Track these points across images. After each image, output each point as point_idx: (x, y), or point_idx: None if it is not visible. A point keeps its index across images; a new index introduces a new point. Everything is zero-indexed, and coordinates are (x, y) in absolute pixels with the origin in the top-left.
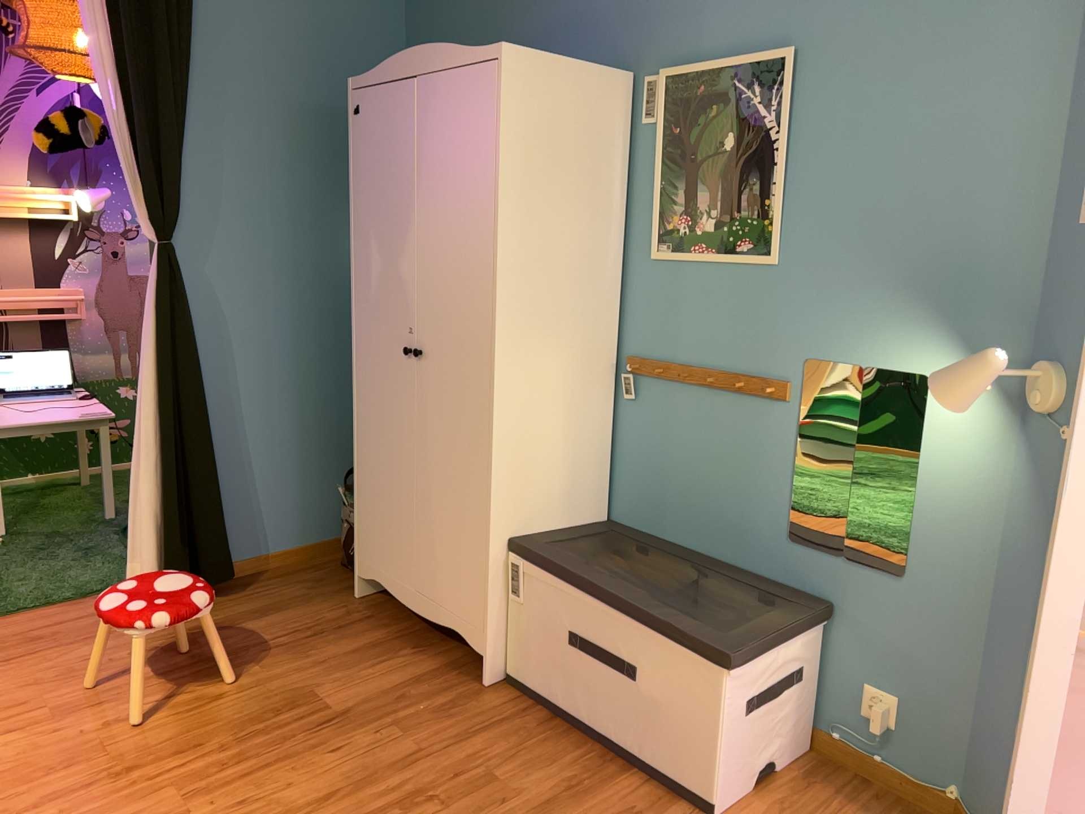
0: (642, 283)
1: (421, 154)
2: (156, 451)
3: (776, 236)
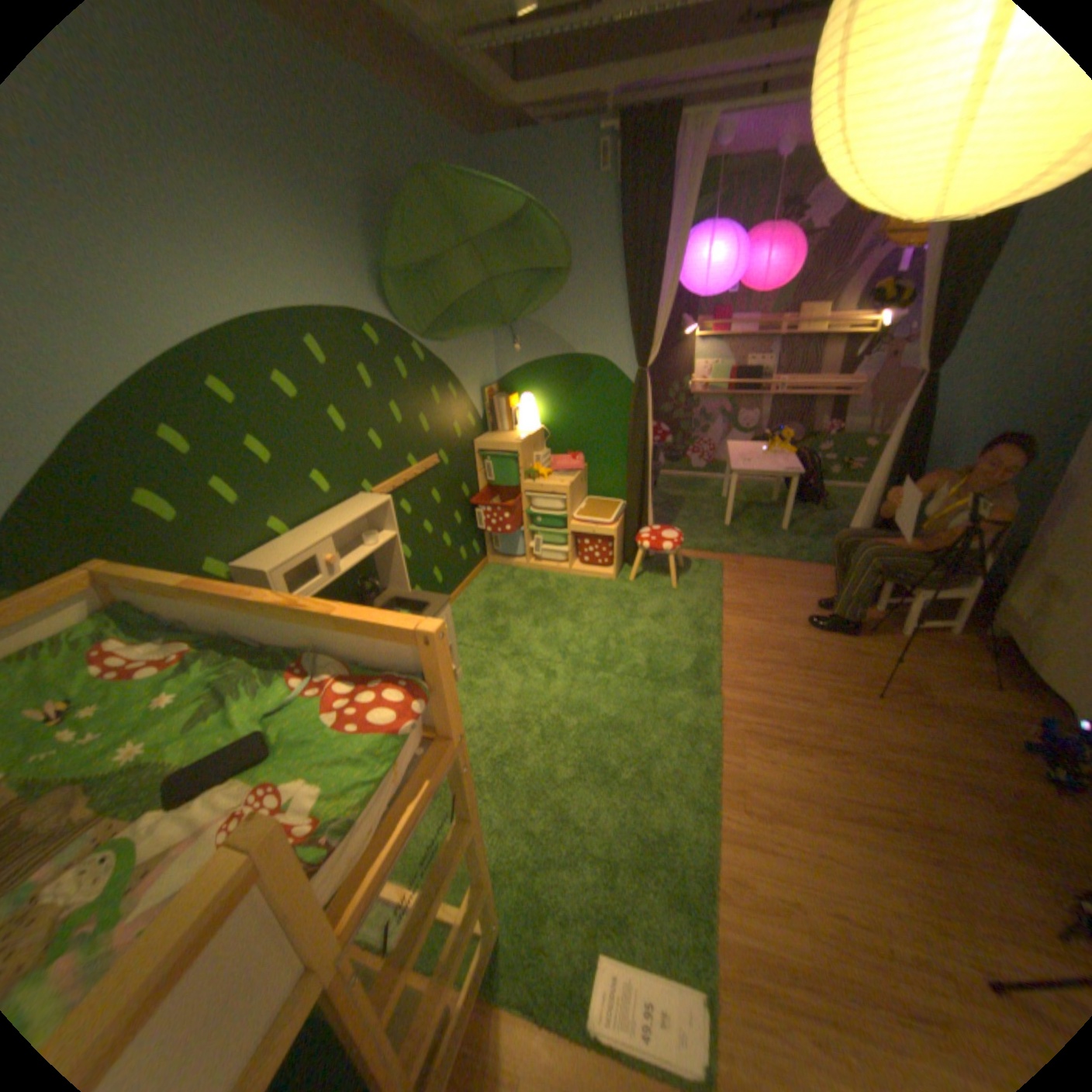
0: None
1: None
2: (877, 503)
3: None
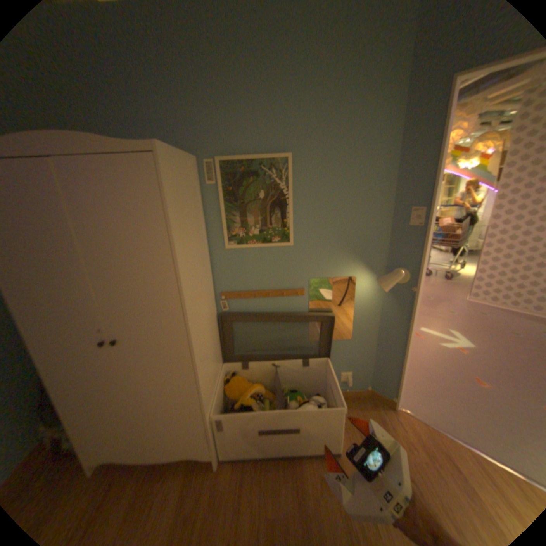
0: (222, 260)
1: (72, 216)
2: None
3: (291, 234)
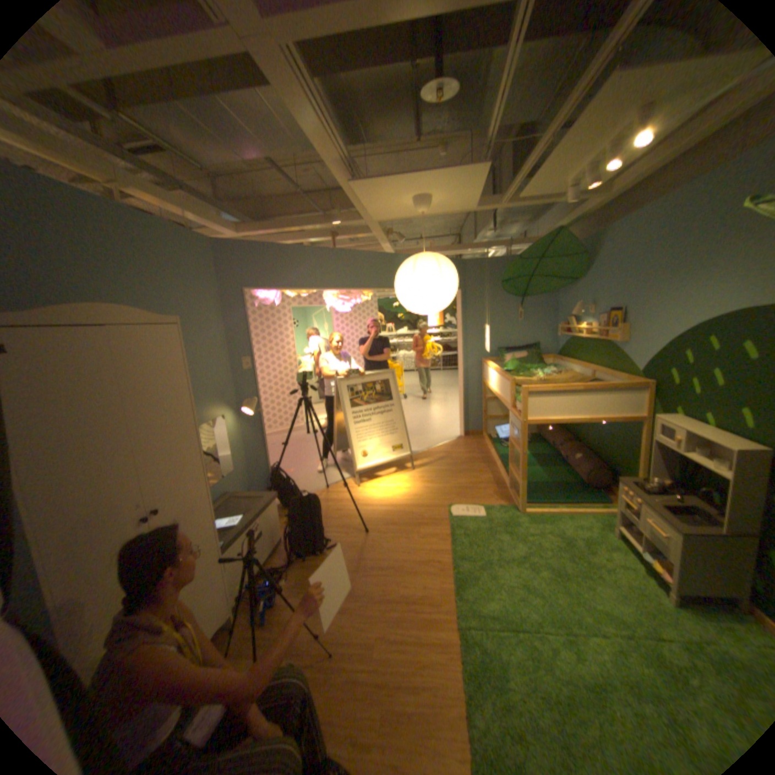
0: None
1: (112, 382)
2: None
3: None
